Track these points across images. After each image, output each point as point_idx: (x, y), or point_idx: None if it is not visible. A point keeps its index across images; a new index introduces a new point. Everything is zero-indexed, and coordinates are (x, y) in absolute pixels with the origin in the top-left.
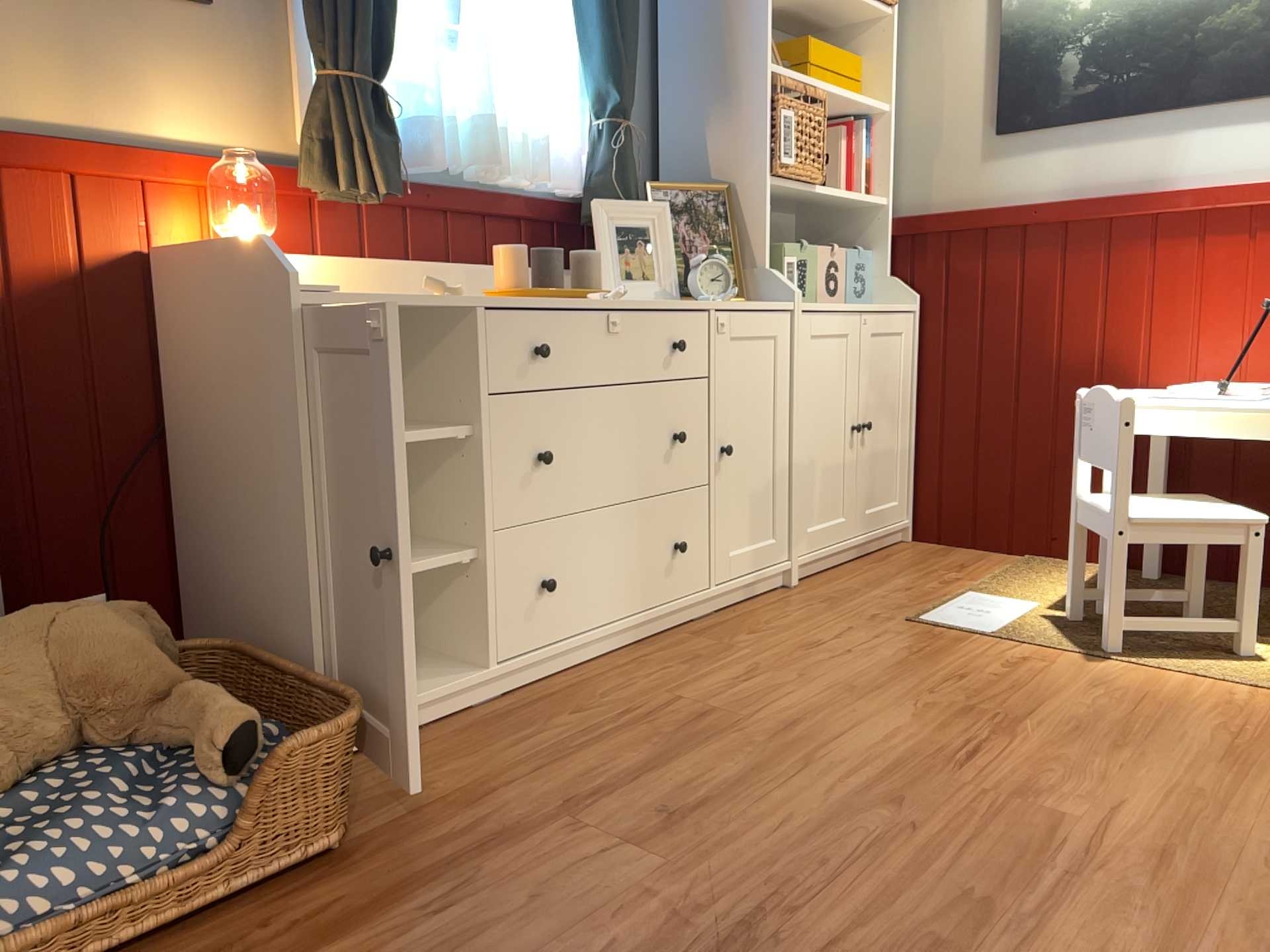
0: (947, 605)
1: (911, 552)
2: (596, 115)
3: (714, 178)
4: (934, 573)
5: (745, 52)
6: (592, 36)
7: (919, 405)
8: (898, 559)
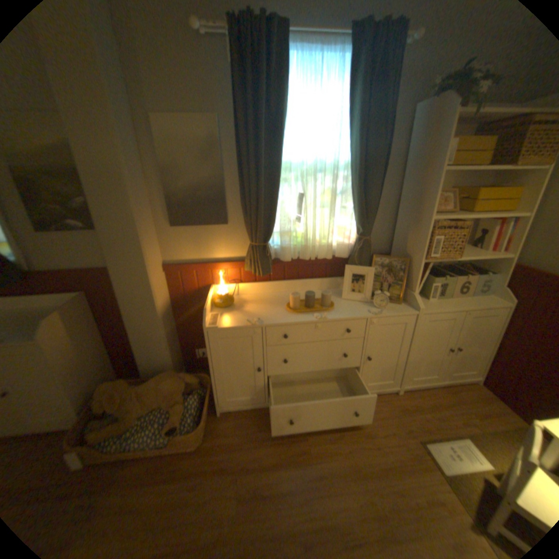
0: (448, 443)
1: (473, 394)
2: (357, 232)
3: (407, 251)
4: (468, 415)
5: (426, 209)
6: (355, 207)
7: (503, 342)
8: (462, 396)
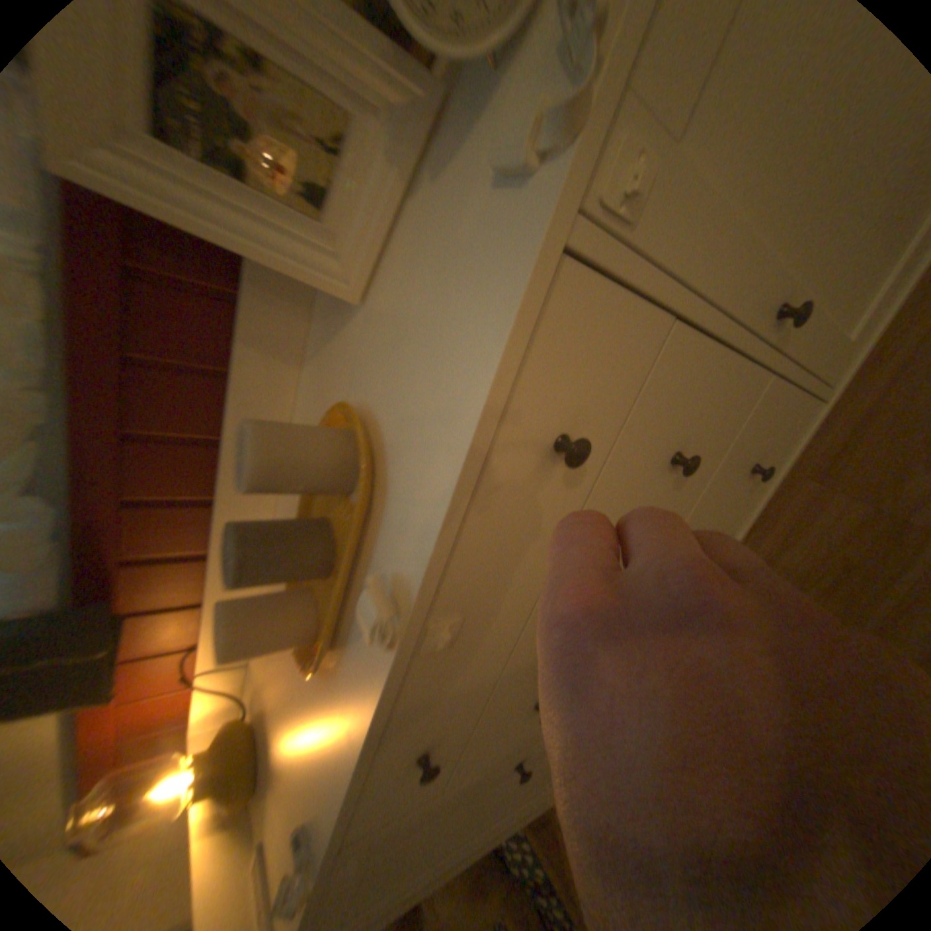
0: None
1: None
2: None
3: None
4: None
5: None
6: None
7: None
8: None
